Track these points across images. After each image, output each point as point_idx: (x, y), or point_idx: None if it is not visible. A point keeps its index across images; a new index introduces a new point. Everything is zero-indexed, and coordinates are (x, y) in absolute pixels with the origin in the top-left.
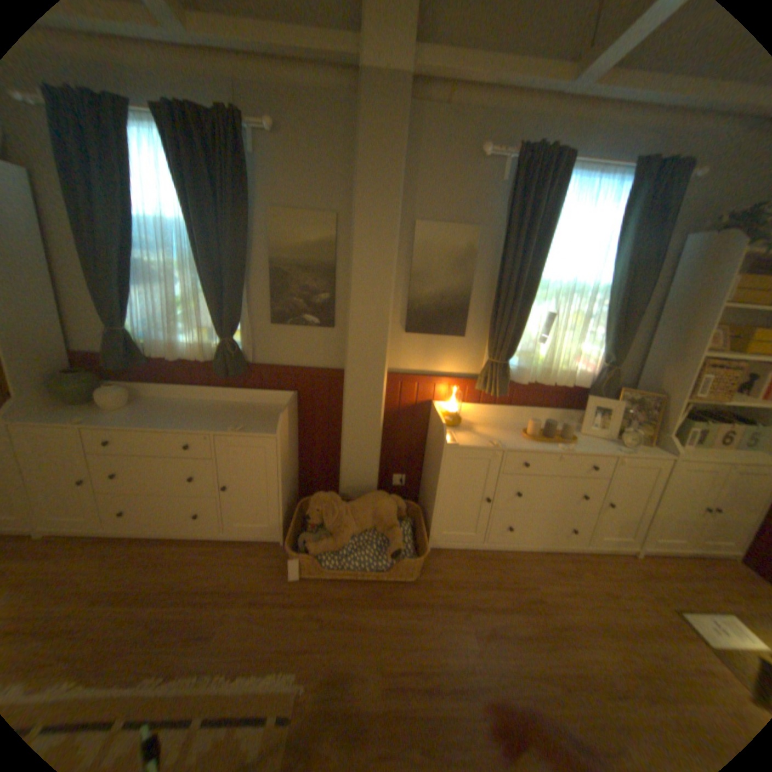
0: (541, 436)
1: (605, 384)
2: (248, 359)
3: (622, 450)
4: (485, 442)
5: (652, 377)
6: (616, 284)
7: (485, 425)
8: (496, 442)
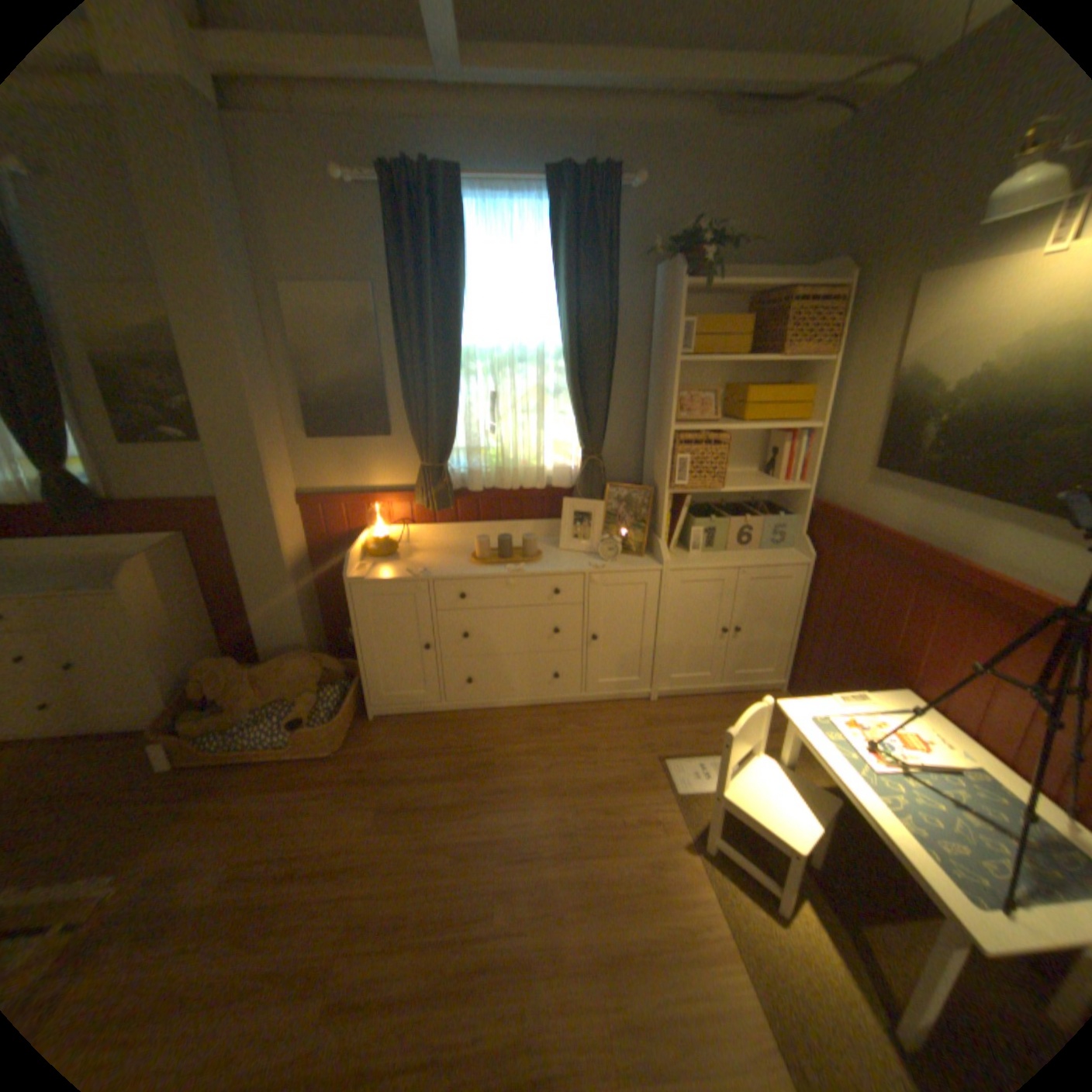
0: (497, 558)
1: (580, 481)
2: (101, 497)
3: (591, 565)
4: (407, 573)
5: (648, 466)
6: (563, 344)
7: (435, 551)
8: (420, 571)
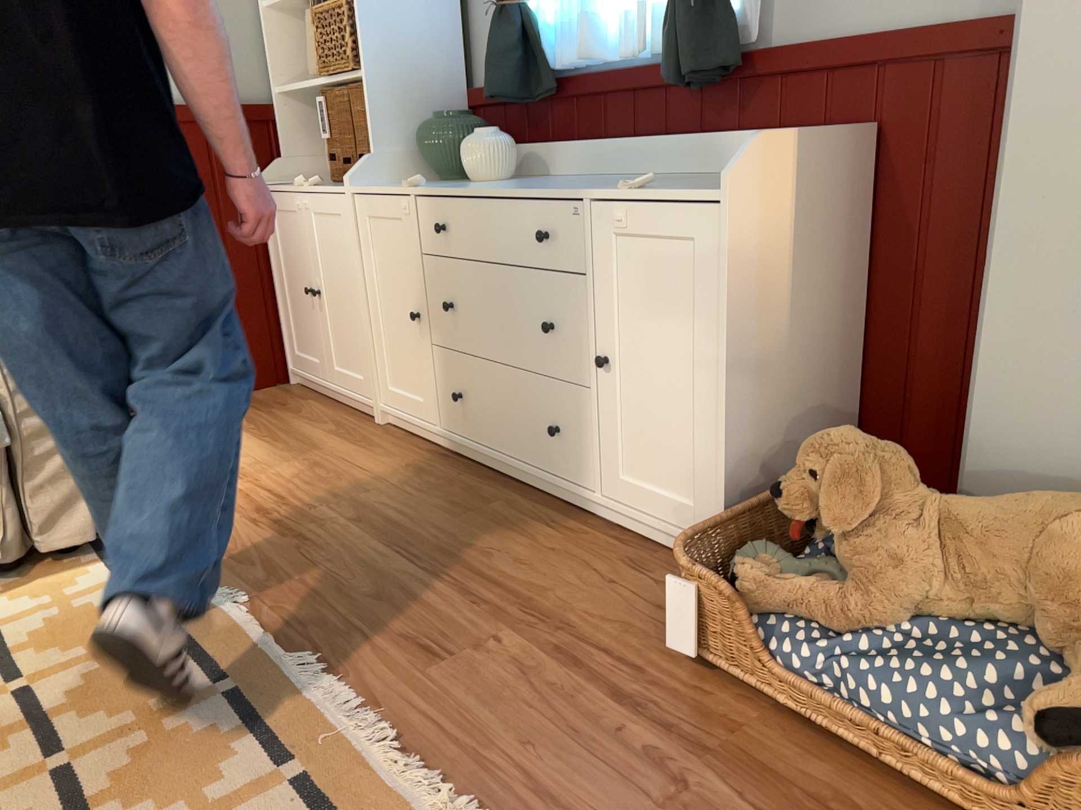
0: None
1: None
2: (748, 37)
3: None
4: None
5: None
6: None
7: None
8: None
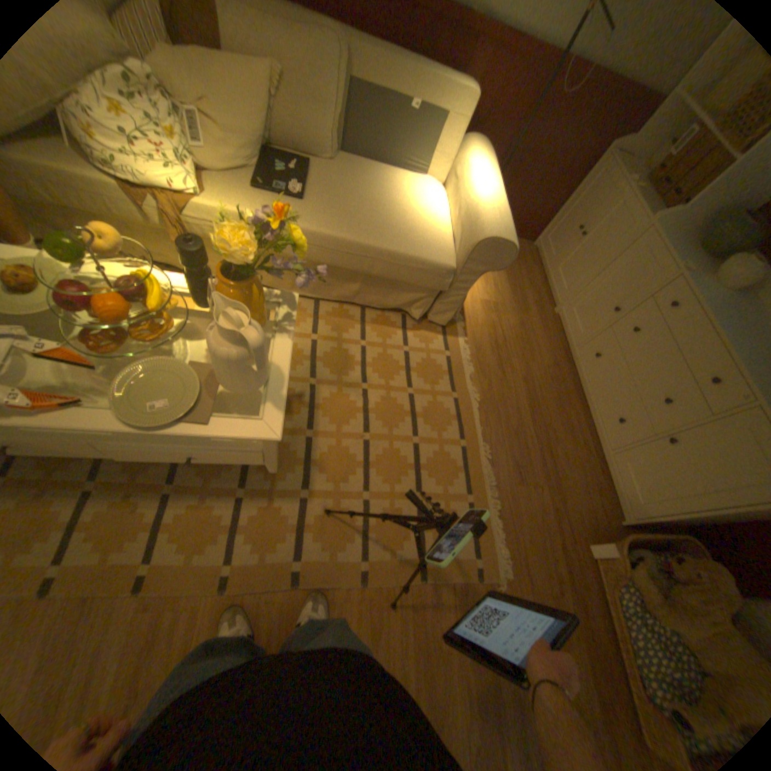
0: None
1: None
2: None
3: None
4: None
5: None
6: None
7: None
8: None
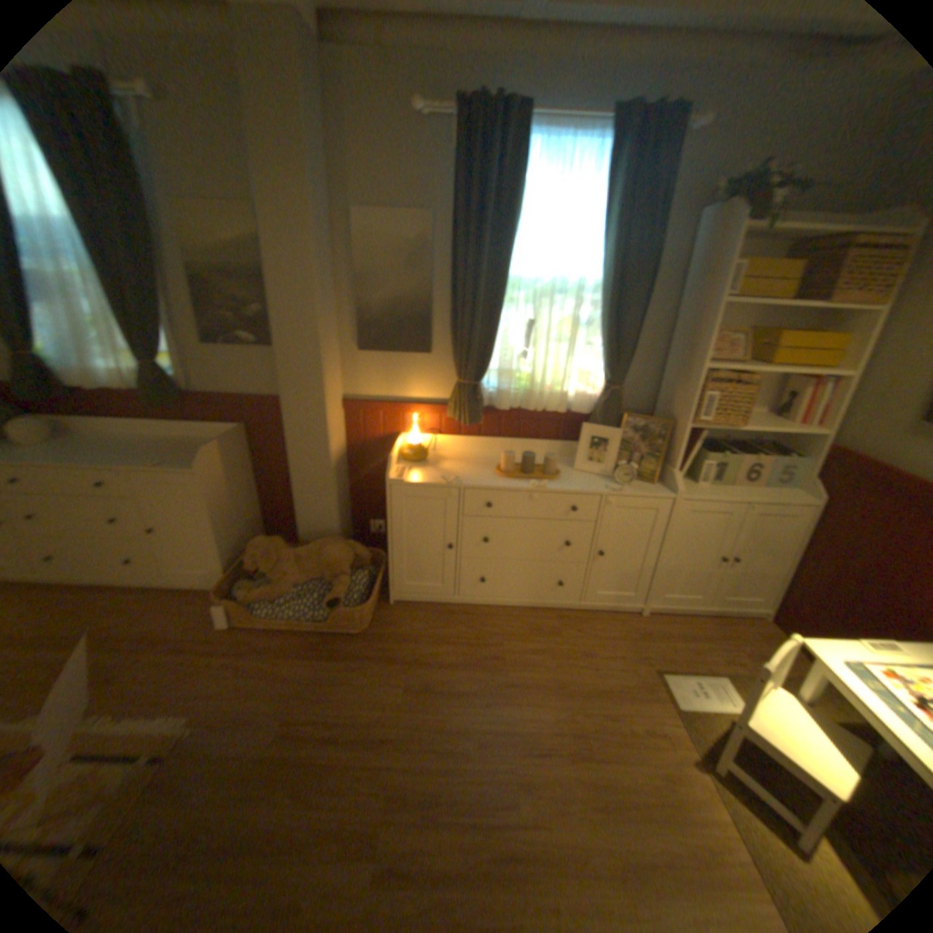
0: (518, 472)
1: (601, 408)
2: (180, 388)
3: (609, 487)
4: (440, 479)
5: (665, 399)
6: (605, 279)
7: (459, 461)
8: (452, 479)
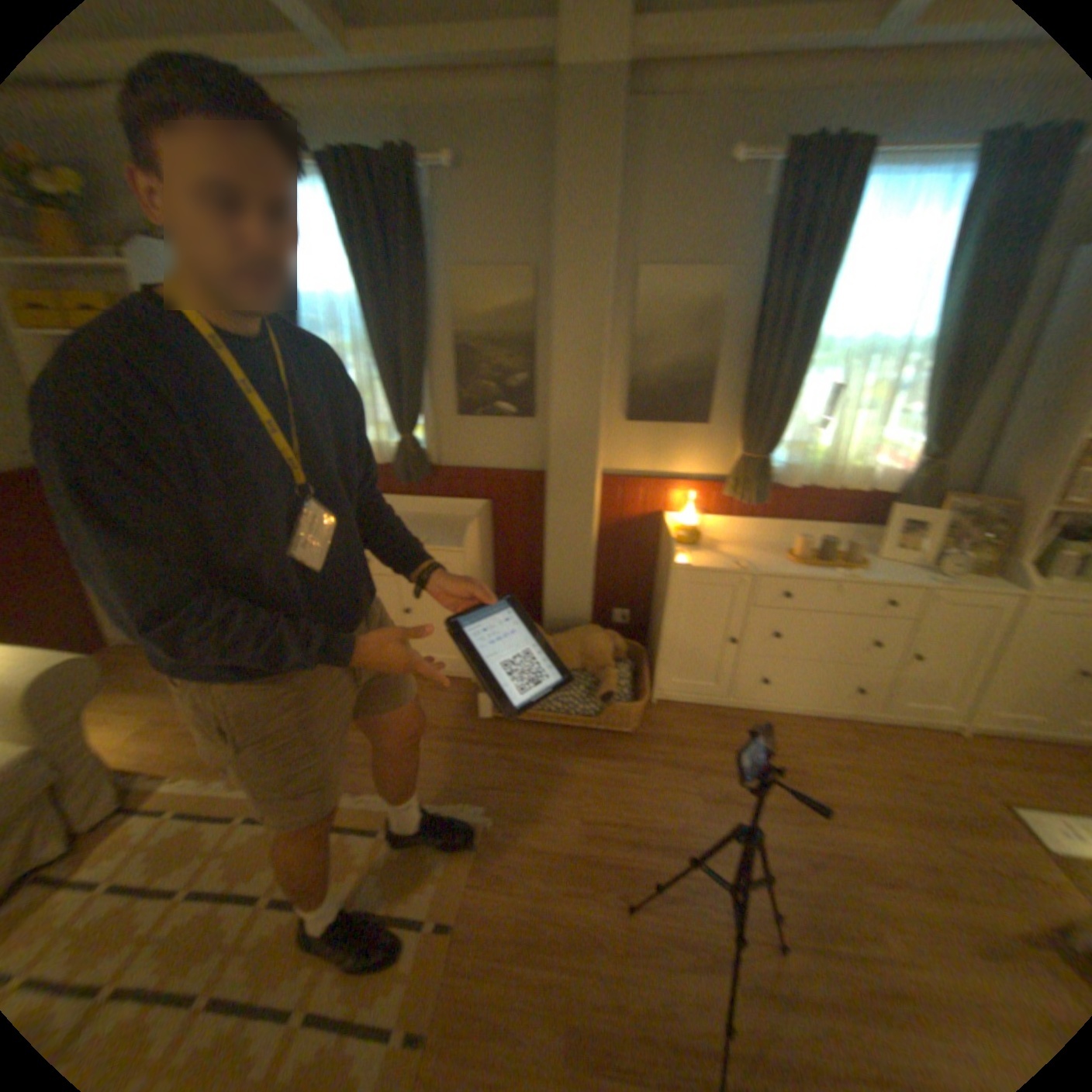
0: (815, 560)
1: (922, 487)
2: (433, 461)
3: (939, 581)
4: (730, 565)
5: (1003, 476)
6: (944, 335)
7: (737, 545)
8: (745, 565)
